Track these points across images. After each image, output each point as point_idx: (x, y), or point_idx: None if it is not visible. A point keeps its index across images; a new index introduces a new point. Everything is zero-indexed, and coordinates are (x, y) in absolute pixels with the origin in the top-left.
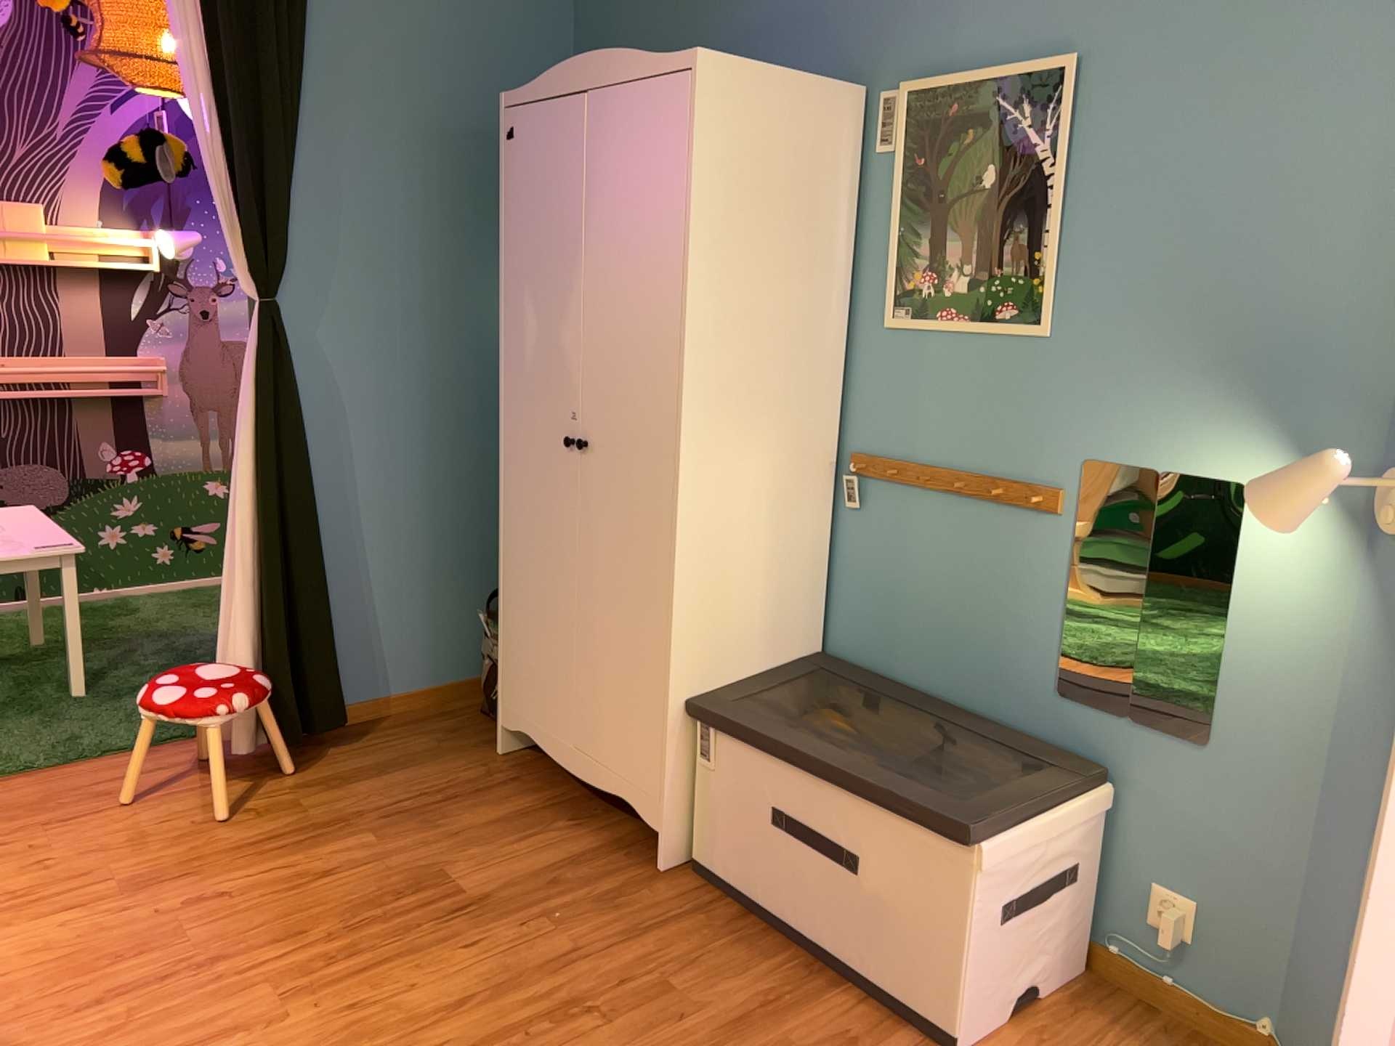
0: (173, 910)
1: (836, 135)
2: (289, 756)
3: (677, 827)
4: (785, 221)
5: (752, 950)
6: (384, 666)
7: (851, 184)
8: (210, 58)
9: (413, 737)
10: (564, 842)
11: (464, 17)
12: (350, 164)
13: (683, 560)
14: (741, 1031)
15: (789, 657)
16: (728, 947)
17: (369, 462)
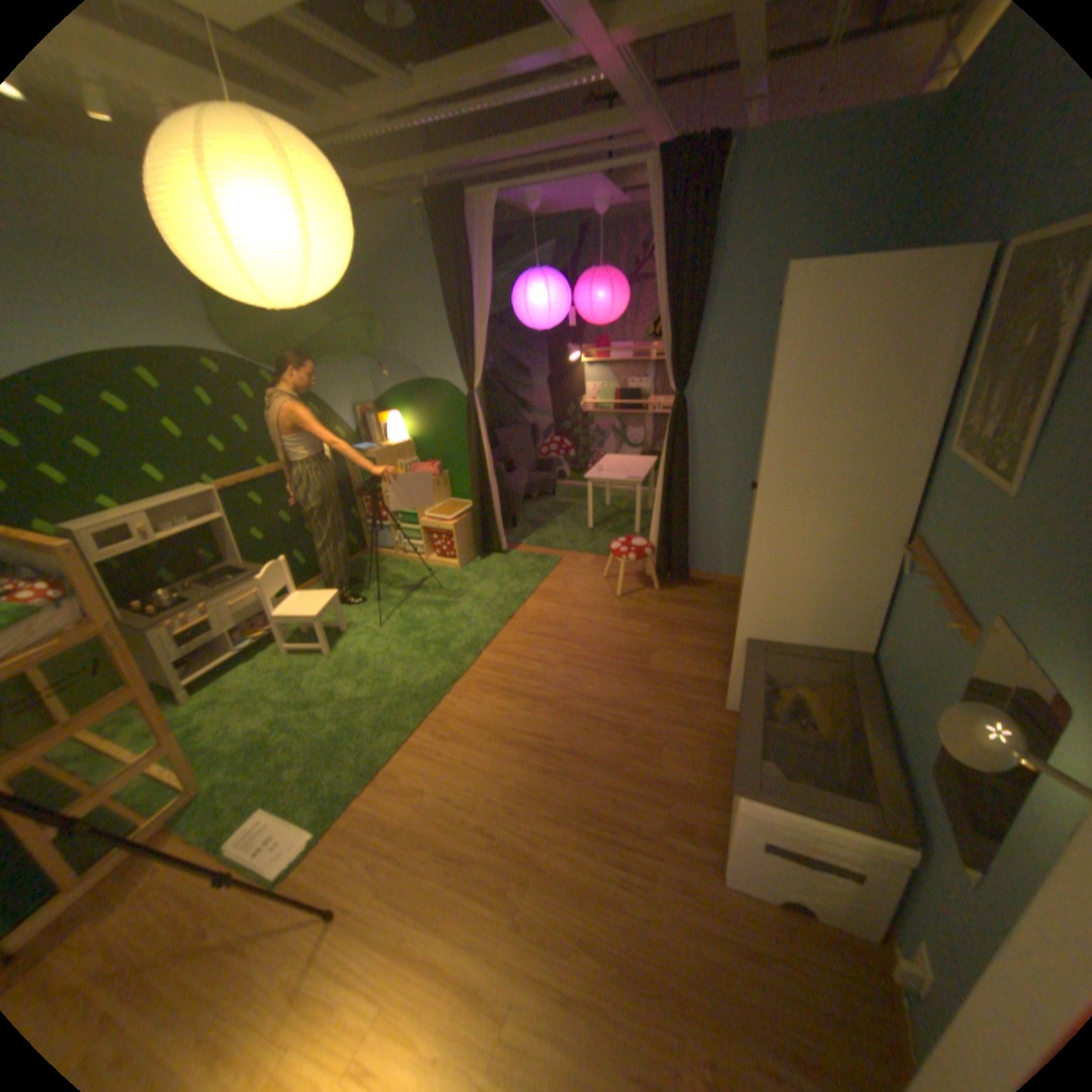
0: (574, 619)
1: (944, 292)
2: (665, 584)
3: (736, 696)
4: (869, 368)
5: (713, 768)
6: (722, 562)
7: (961, 329)
8: (670, 283)
9: (715, 597)
10: (708, 672)
11: (822, 215)
12: (736, 321)
13: (752, 569)
14: (660, 788)
15: (839, 647)
16: (705, 759)
17: (726, 469)
